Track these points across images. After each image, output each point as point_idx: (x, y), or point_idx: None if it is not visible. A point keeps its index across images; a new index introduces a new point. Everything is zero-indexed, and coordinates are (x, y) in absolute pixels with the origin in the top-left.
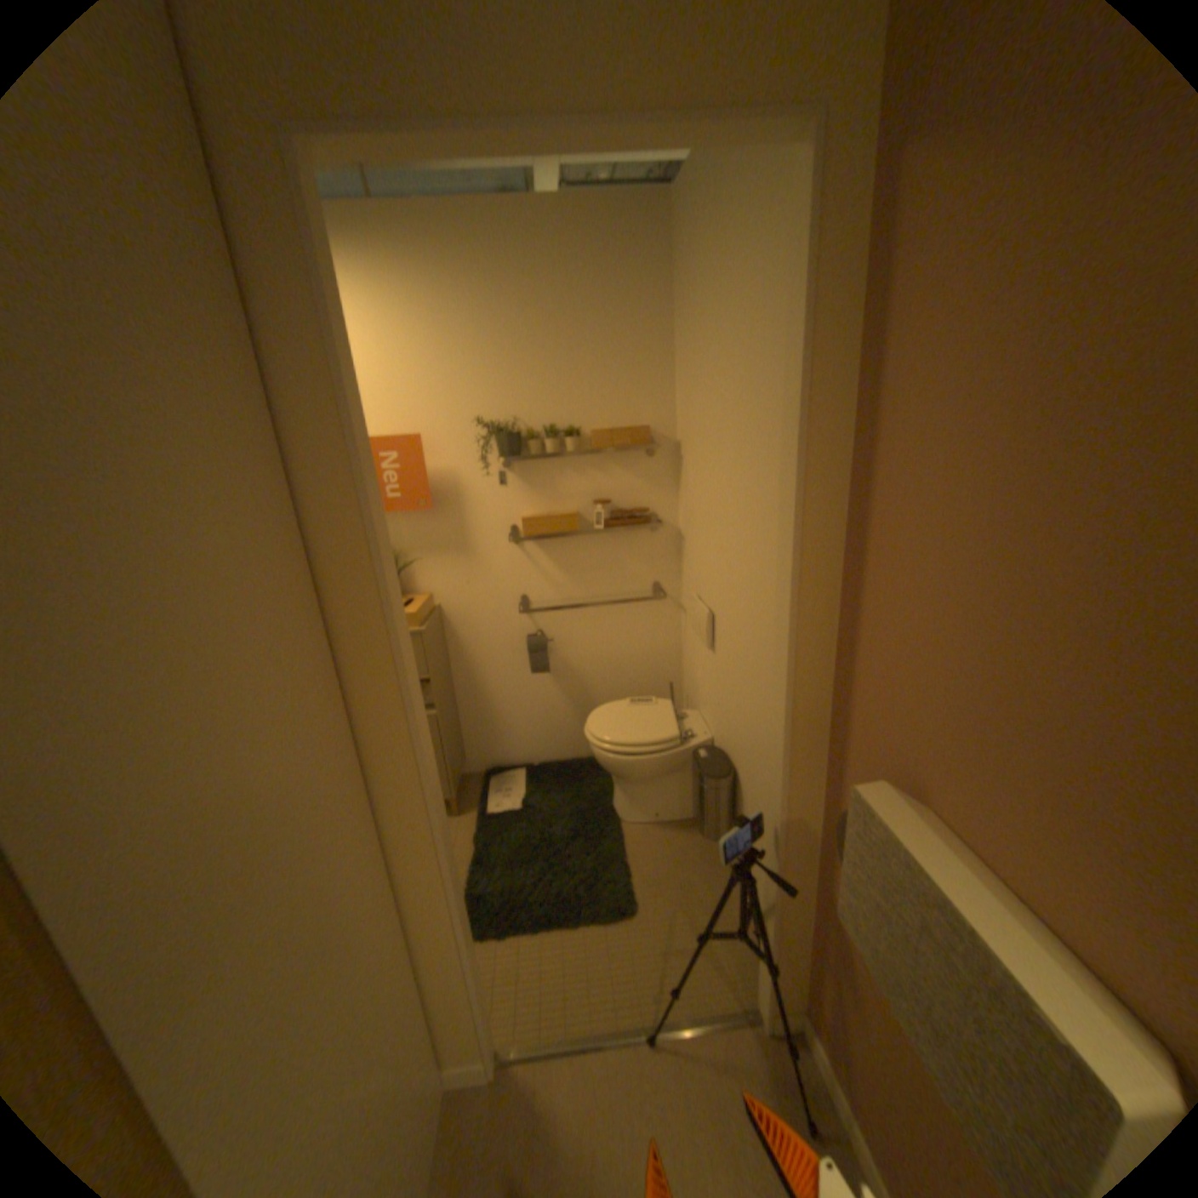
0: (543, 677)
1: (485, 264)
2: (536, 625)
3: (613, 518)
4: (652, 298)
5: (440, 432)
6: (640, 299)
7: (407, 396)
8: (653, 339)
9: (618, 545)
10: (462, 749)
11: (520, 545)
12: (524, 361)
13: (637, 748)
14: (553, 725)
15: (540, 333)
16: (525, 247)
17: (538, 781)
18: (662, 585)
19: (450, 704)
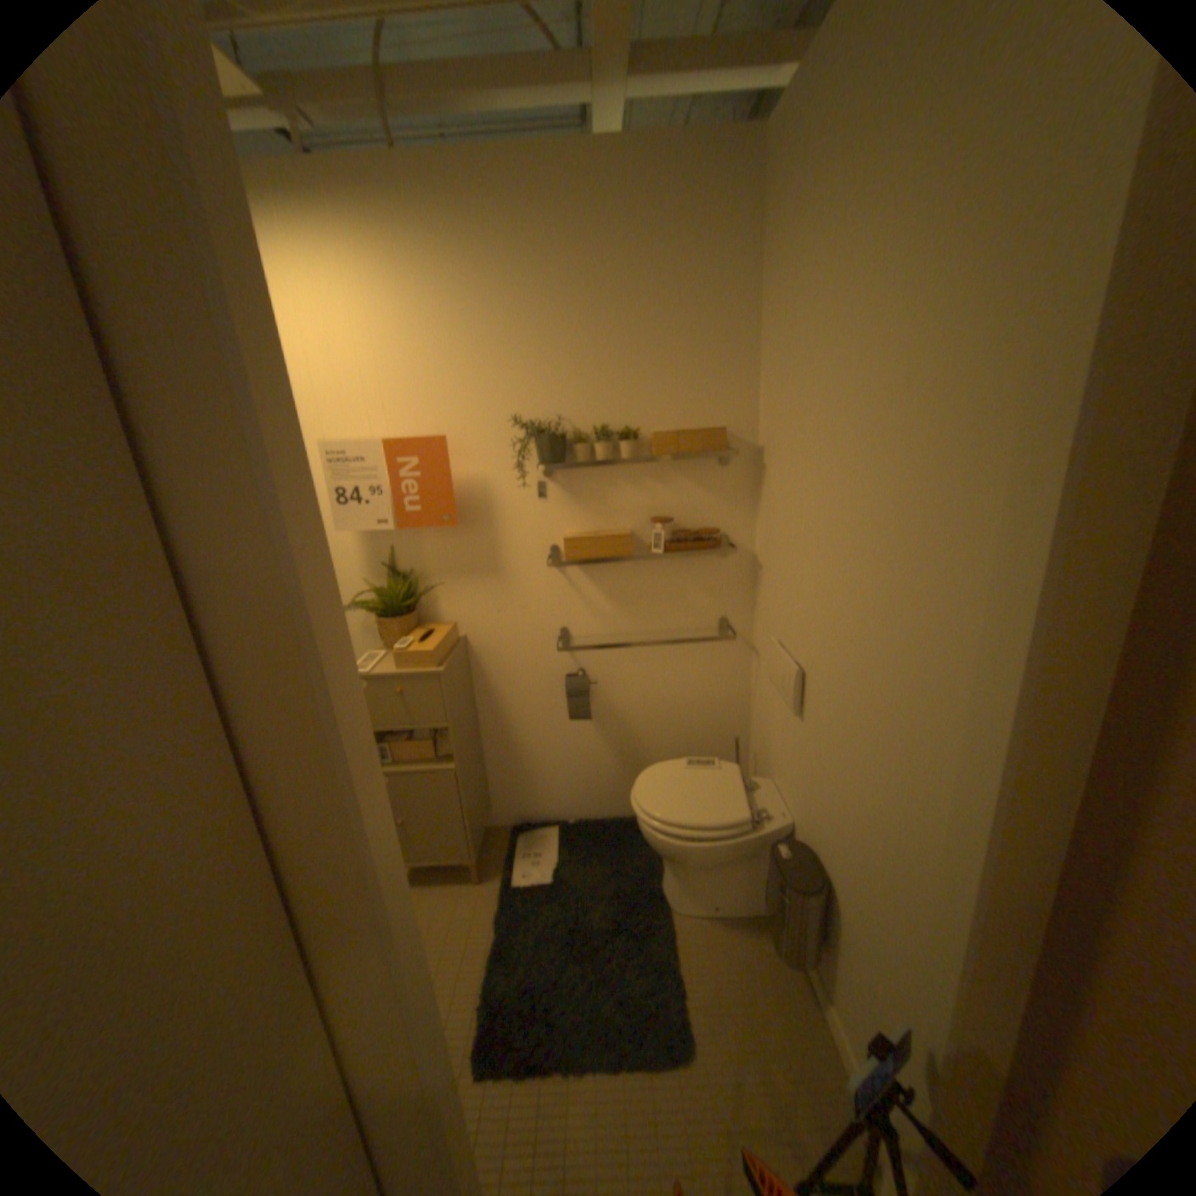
0: (582, 722)
1: (529, 225)
2: (577, 661)
3: (674, 538)
4: (735, 264)
5: (470, 432)
6: (720, 265)
7: (432, 388)
8: (735, 316)
9: (679, 570)
10: (487, 799)
11: (561, 567)
12: (572, 345)
13: (697, 832)
14: (593, 777)
15: (593, 310)
16: (578, 202)
17: (573, 844)
18: (730, 619)
19: (473, 751)
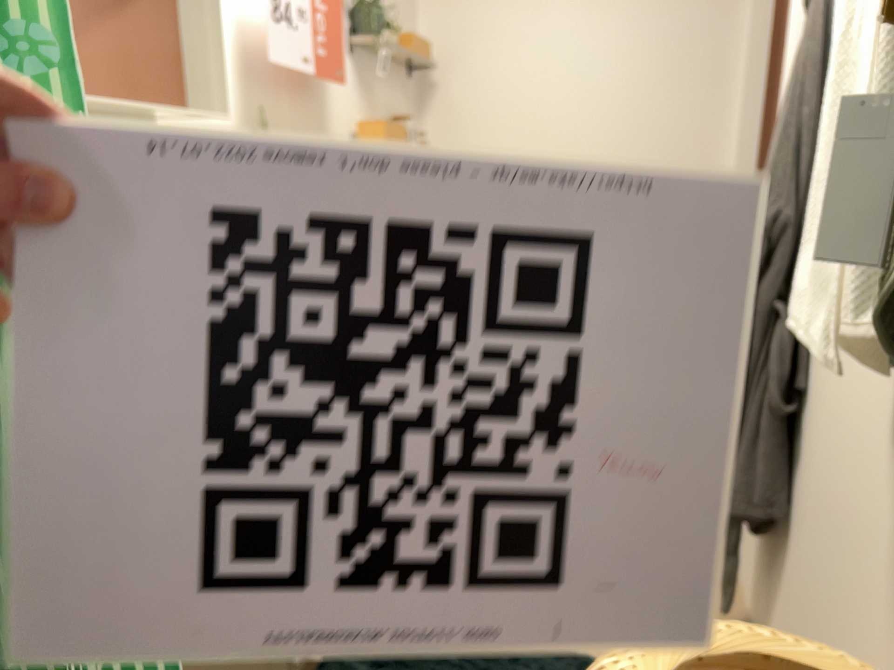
0: None
1: None
2: None
3: None
4: None
5: None
6: None
7: None
8: None
9: None
10: None
11: None
12: None
13: None
14: None
15: None
16: None
17: None
18: None
19: None
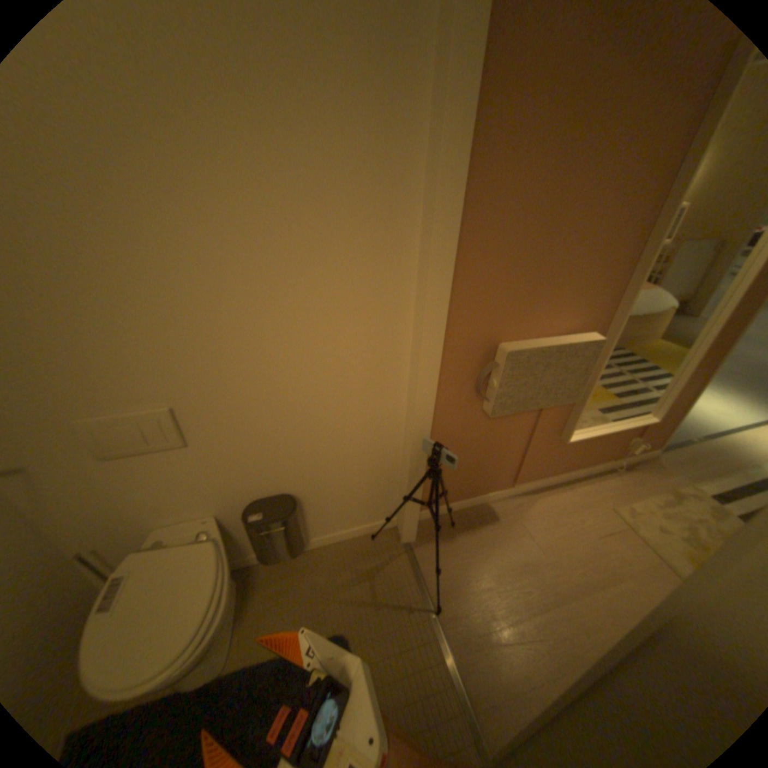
0: None
1: None
2: None
3: None
4: None
5: None
6: None
7: None
8: None
9: None
10: None
11: None
12: None
13: (213, 594)
14: None
15: None
16: None
17: None
18: None
19: None
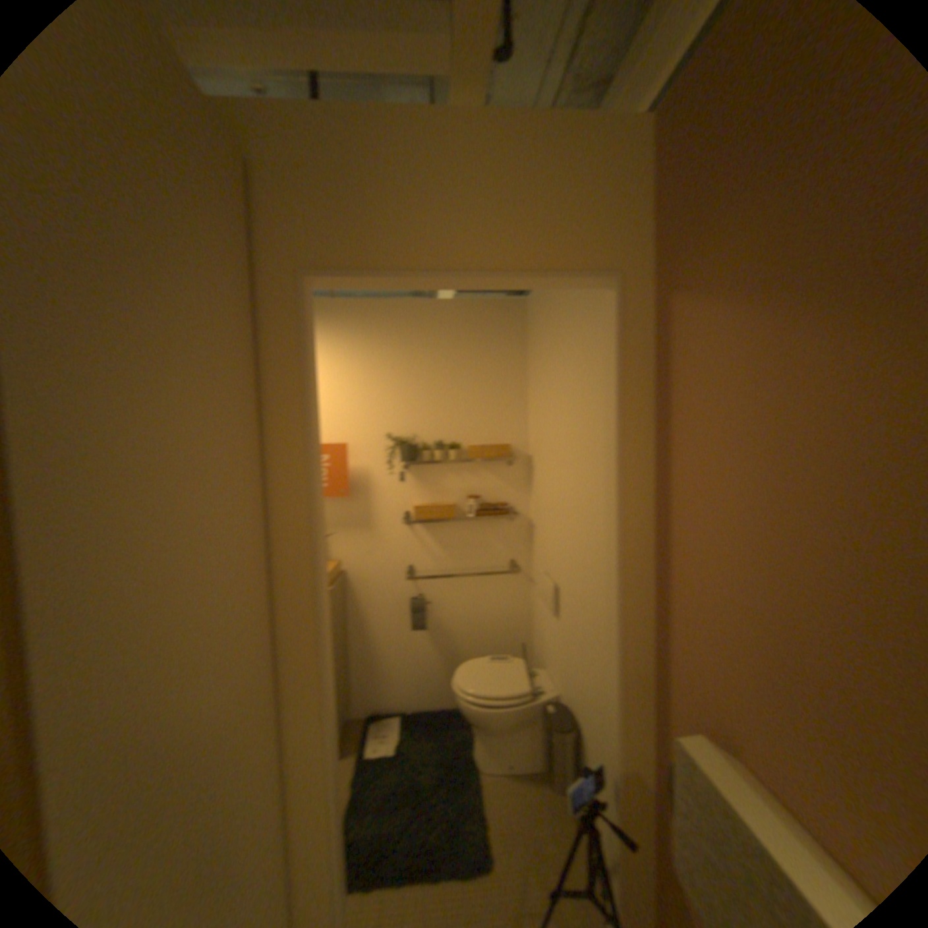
0: (418, 634)
1: (401, 338)
2: (416, 589)
3: (479, 509)
4: (511, 362)
5: (359, 442)
6: (503, 362)
7: (338, 417)
8: (512, 387)
9: (483, 529)
10: (346, 696)
11: (409, 526)
12: (422, 398)
13: (494, 701)
14: (424, 677)
15: (434, 380)
16: (428, 329)
17: (408, 729)
18: (515, 562)
19: (341, 654)
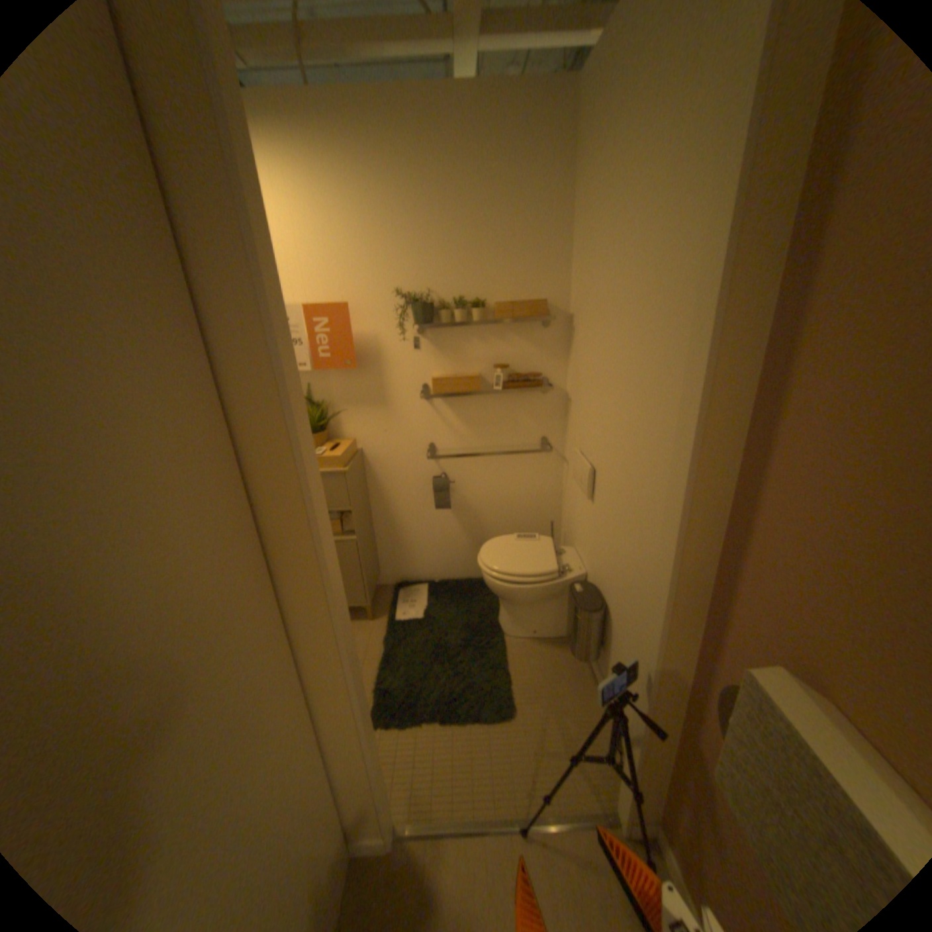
0: (444, 511)
1: (407, 147)
2: (441, 468)
3: (510, 380)
4: (556, 180)
5: (365, 300)
6: (545, 180)
7: (337, 267)
8: (555, 218)
9: (513, 403)
10: (377, 565)
11: (430, 400)
12: (438, 237)
13: (522, 578)
14: (452, 550)
15: (454, 212)
16: (443, 130)
17: (438, 595)
18: (549, 439)
19: (368, 530)
